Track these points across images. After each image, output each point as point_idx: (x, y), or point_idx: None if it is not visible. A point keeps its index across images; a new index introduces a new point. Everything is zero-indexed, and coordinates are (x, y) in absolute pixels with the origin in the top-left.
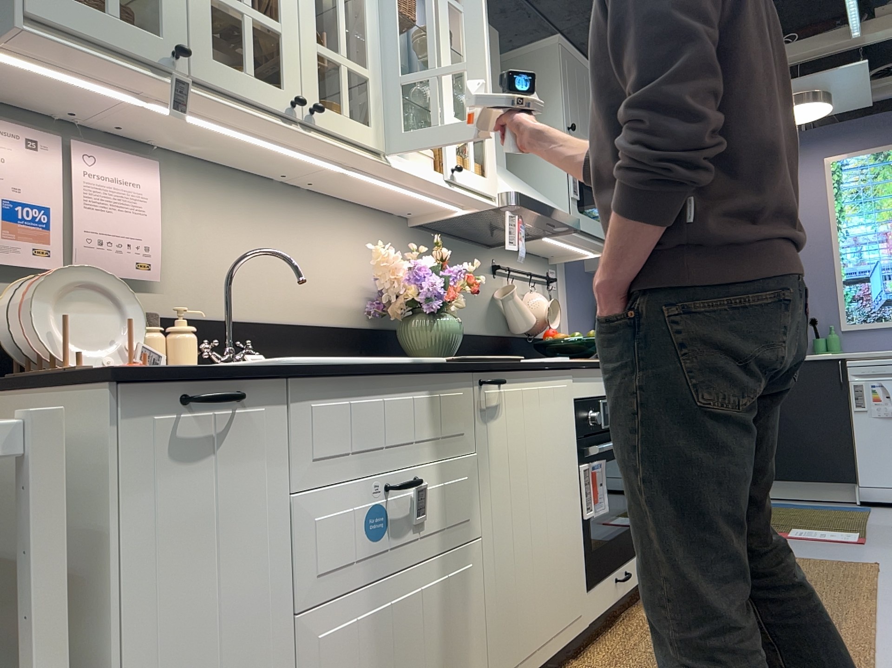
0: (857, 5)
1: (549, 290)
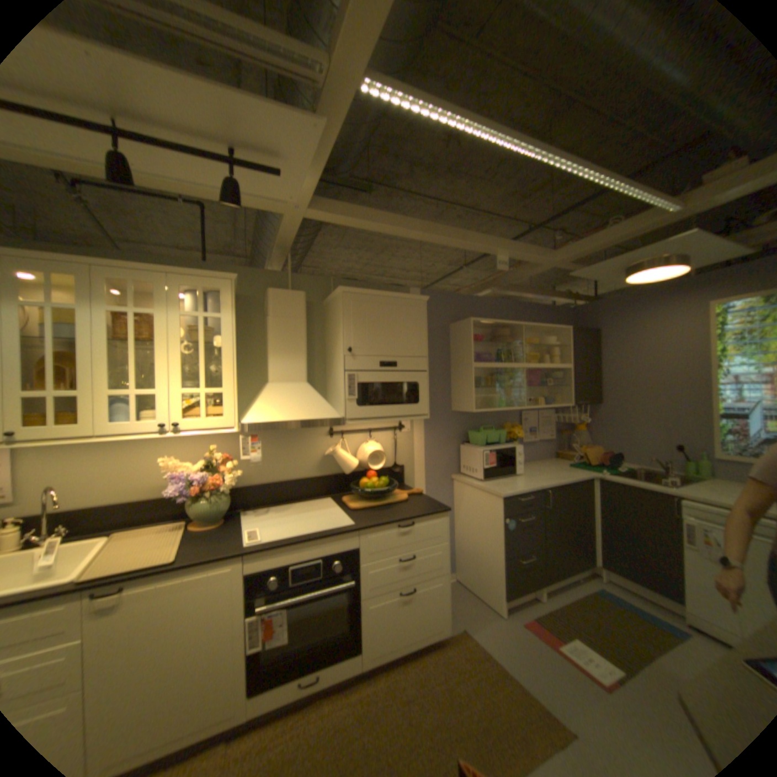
0: (646, 189)
1: (397, 433)
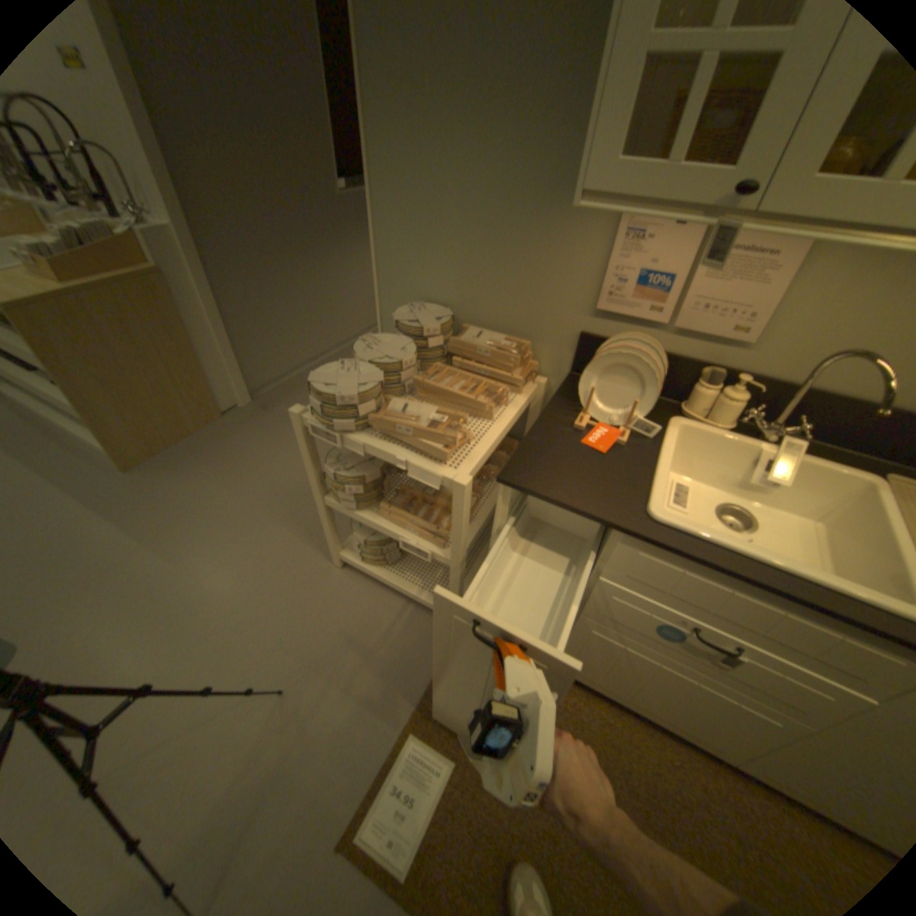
0: None
1: None
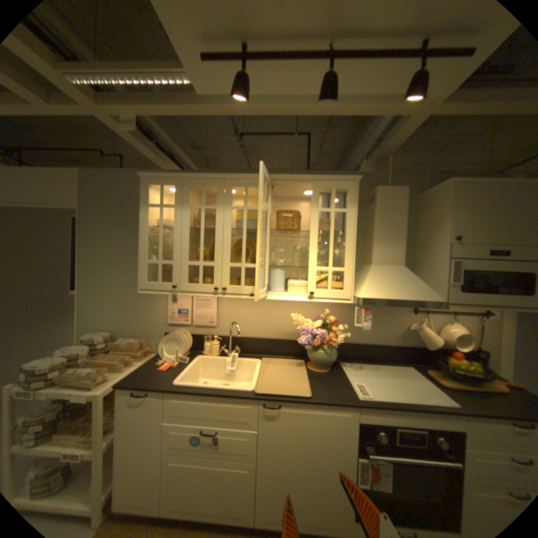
0: None
1: (484, 320)
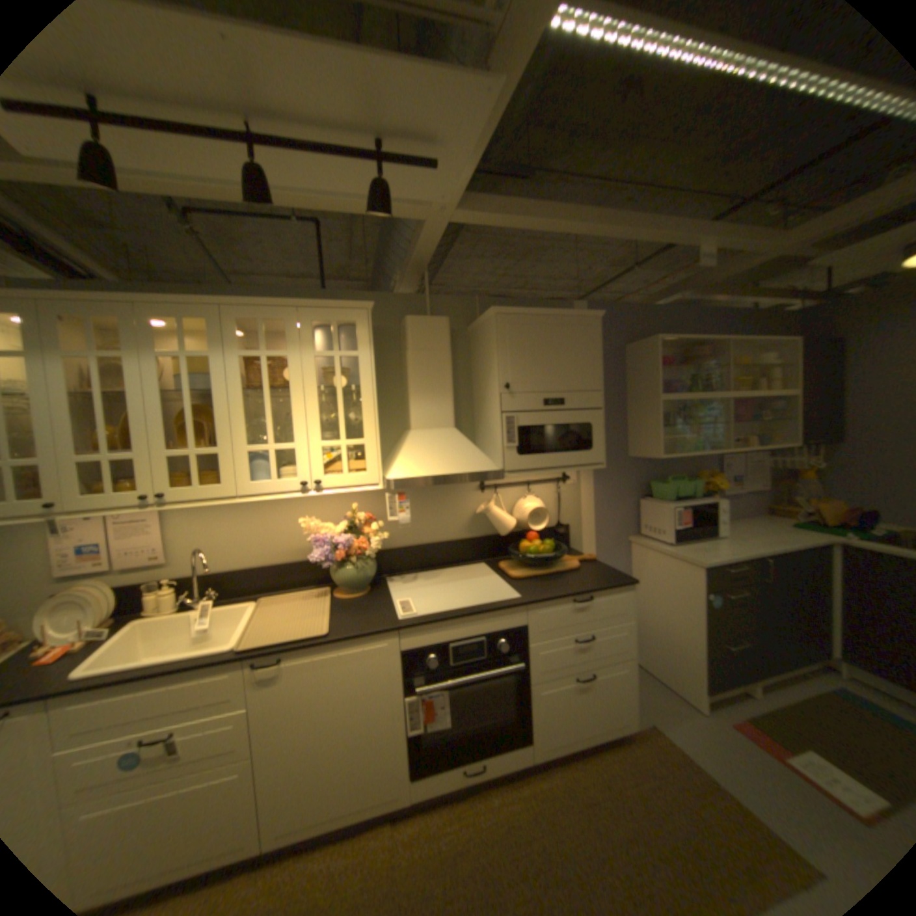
0: None
1: (561, 487)
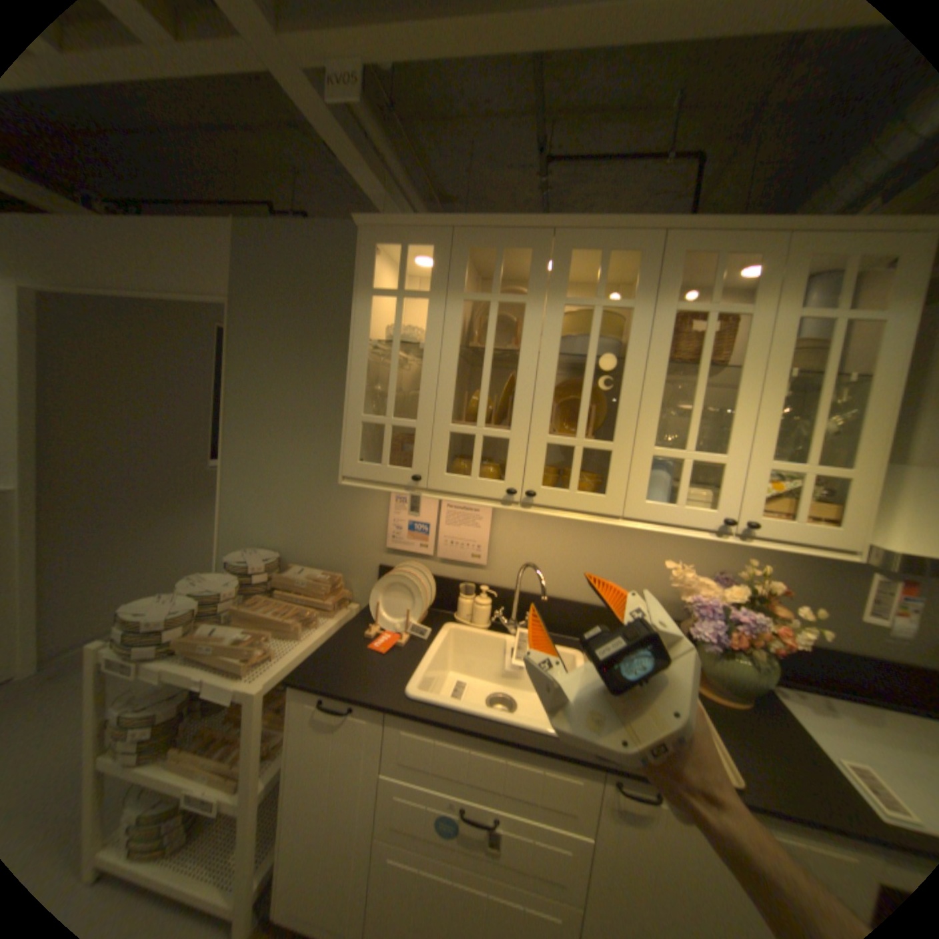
0: None
1: None
